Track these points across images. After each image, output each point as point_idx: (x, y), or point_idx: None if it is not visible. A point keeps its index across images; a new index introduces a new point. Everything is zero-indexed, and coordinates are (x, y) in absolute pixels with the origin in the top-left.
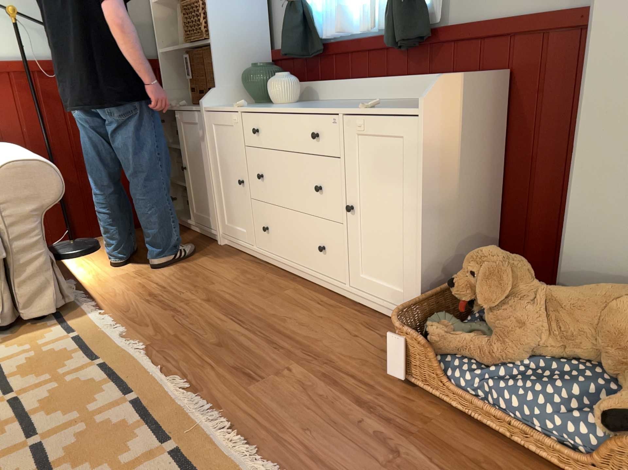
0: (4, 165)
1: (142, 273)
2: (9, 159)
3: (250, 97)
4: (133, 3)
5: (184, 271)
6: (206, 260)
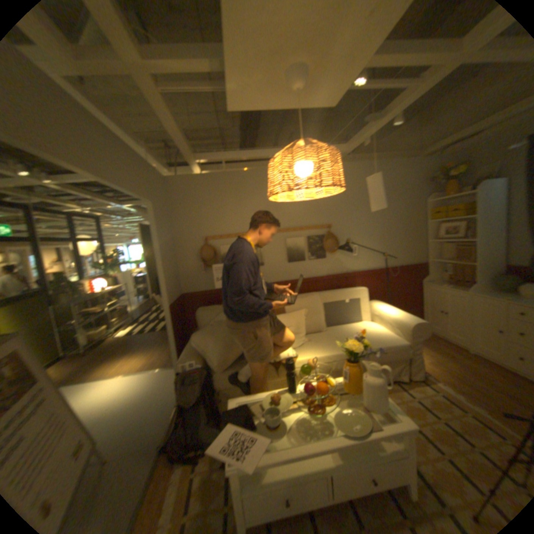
0: (415, 324)
1: (440, 363)
2: (410, 319)
3: (494, 286)
4: (420, 241)
5: (465, 368)
6: (472, 363)
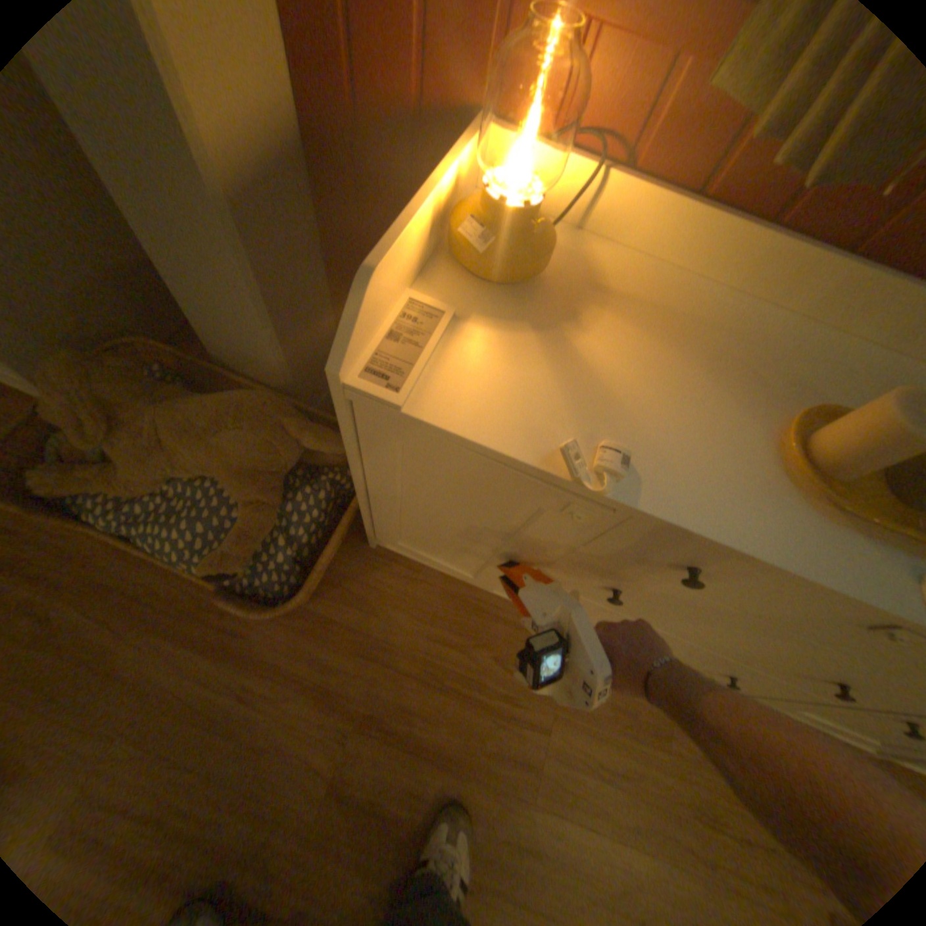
0: None
1: None
2: None
3: None
4: None
5: None
6: None
